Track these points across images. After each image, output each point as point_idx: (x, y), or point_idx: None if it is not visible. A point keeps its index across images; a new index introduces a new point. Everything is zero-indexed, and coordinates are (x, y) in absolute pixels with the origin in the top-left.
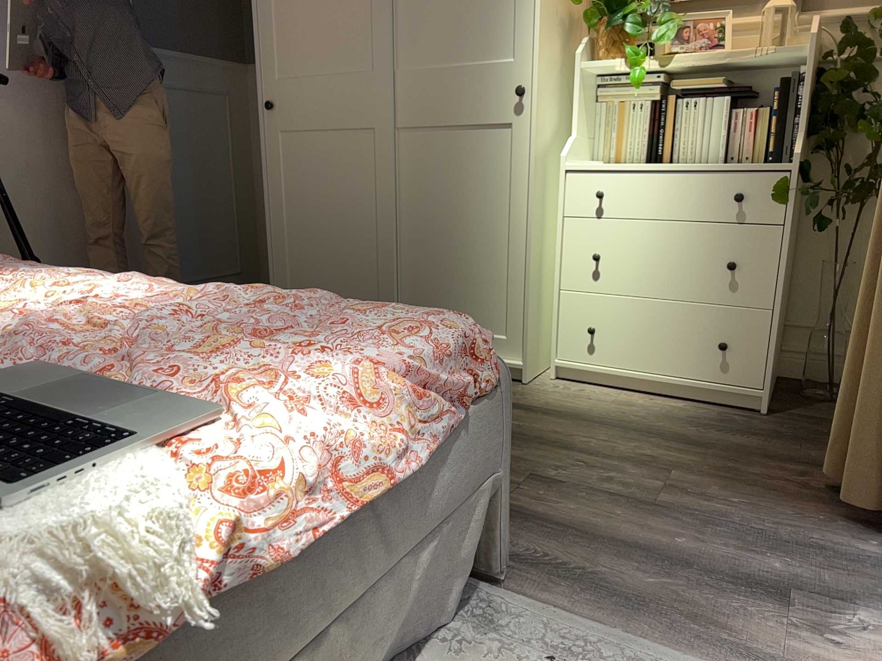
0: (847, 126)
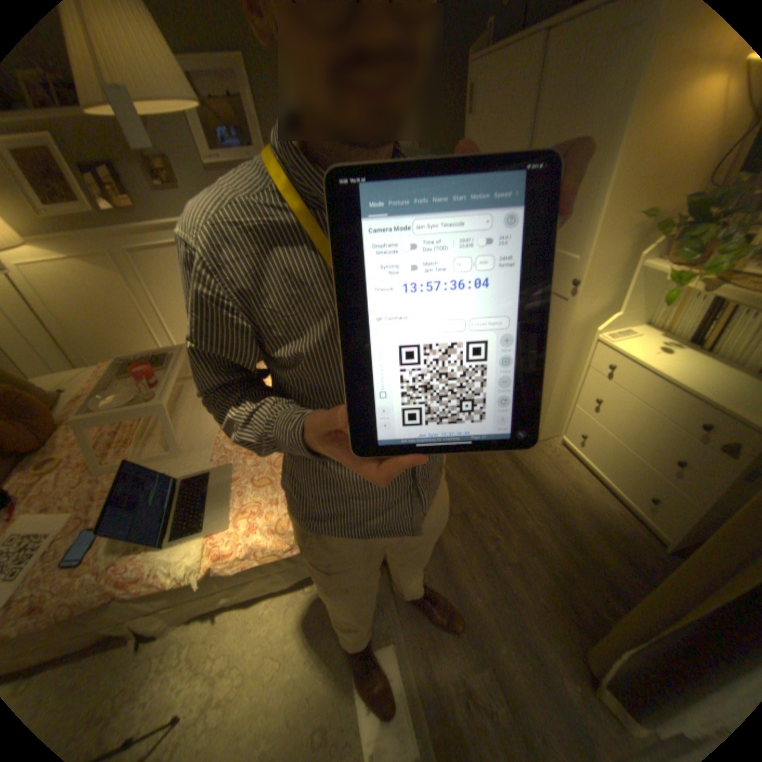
0: None
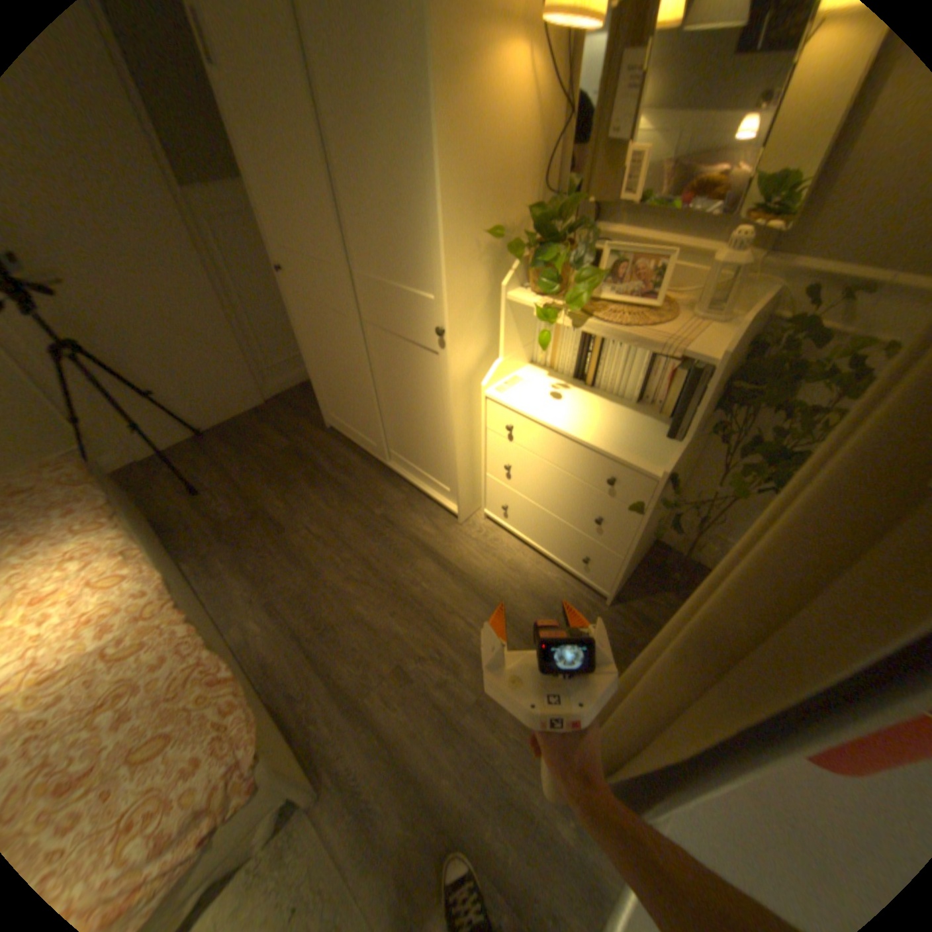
0: (769, 401)
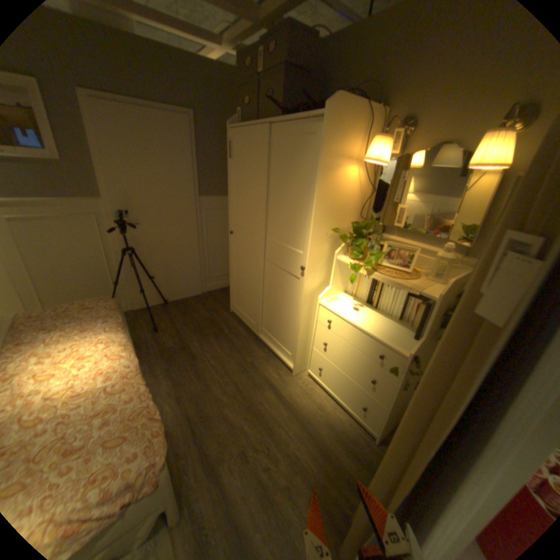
0: None
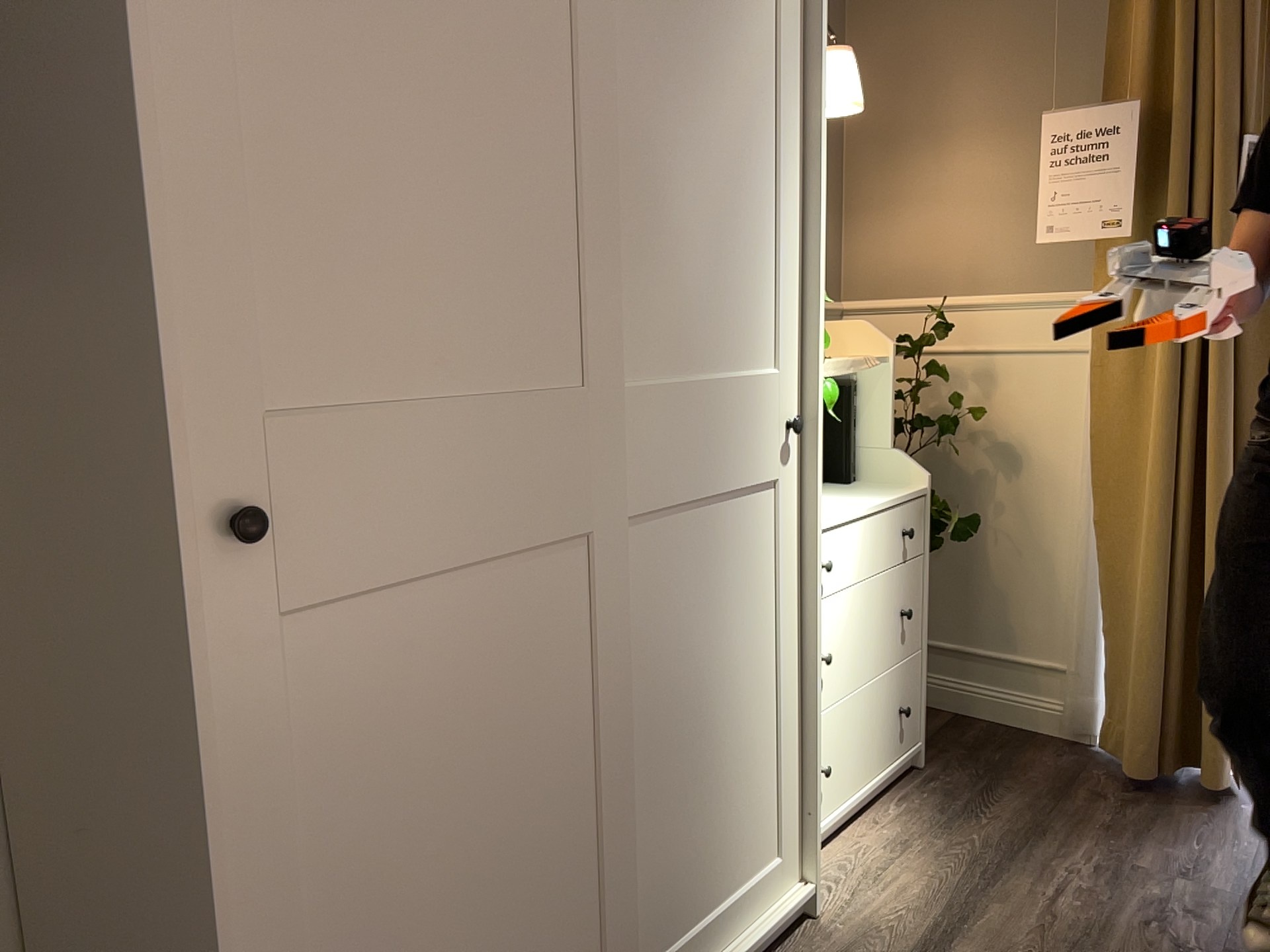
0: None
